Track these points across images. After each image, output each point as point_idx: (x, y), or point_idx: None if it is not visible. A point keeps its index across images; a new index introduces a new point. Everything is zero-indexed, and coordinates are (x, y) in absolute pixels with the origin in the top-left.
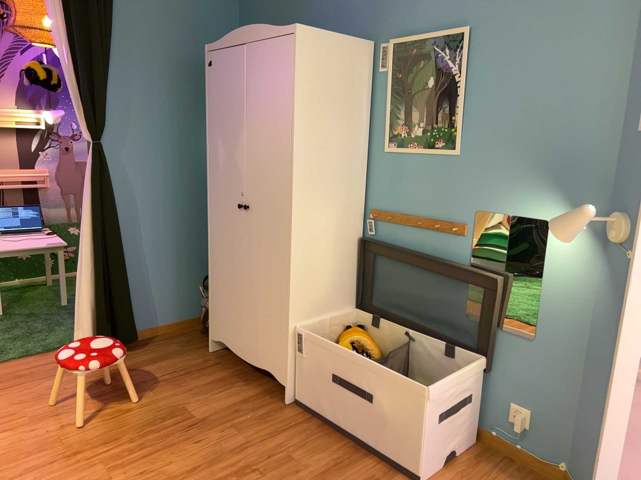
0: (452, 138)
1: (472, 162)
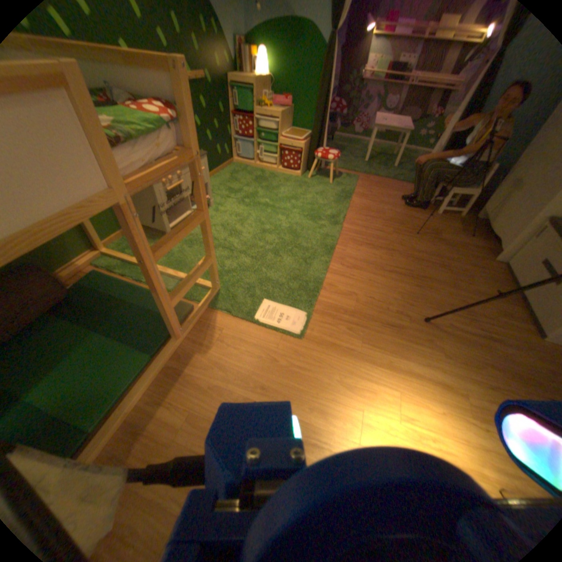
0: None
1: None
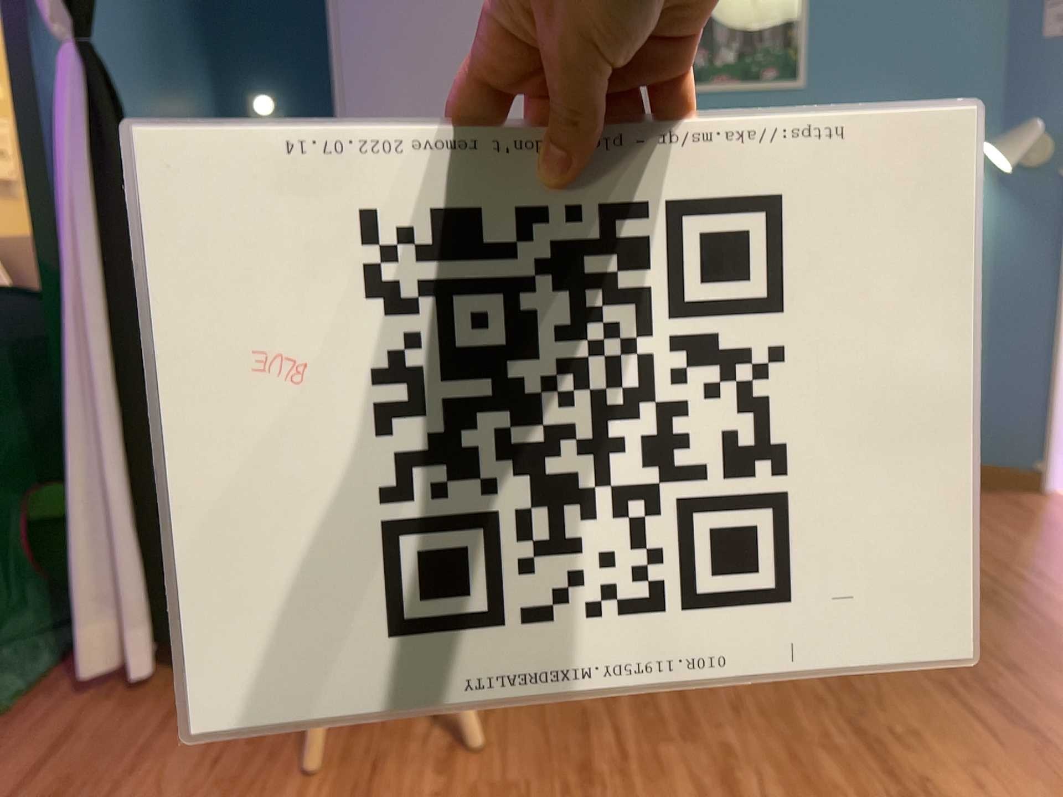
0: (792, 62)
1: (825, 95)
